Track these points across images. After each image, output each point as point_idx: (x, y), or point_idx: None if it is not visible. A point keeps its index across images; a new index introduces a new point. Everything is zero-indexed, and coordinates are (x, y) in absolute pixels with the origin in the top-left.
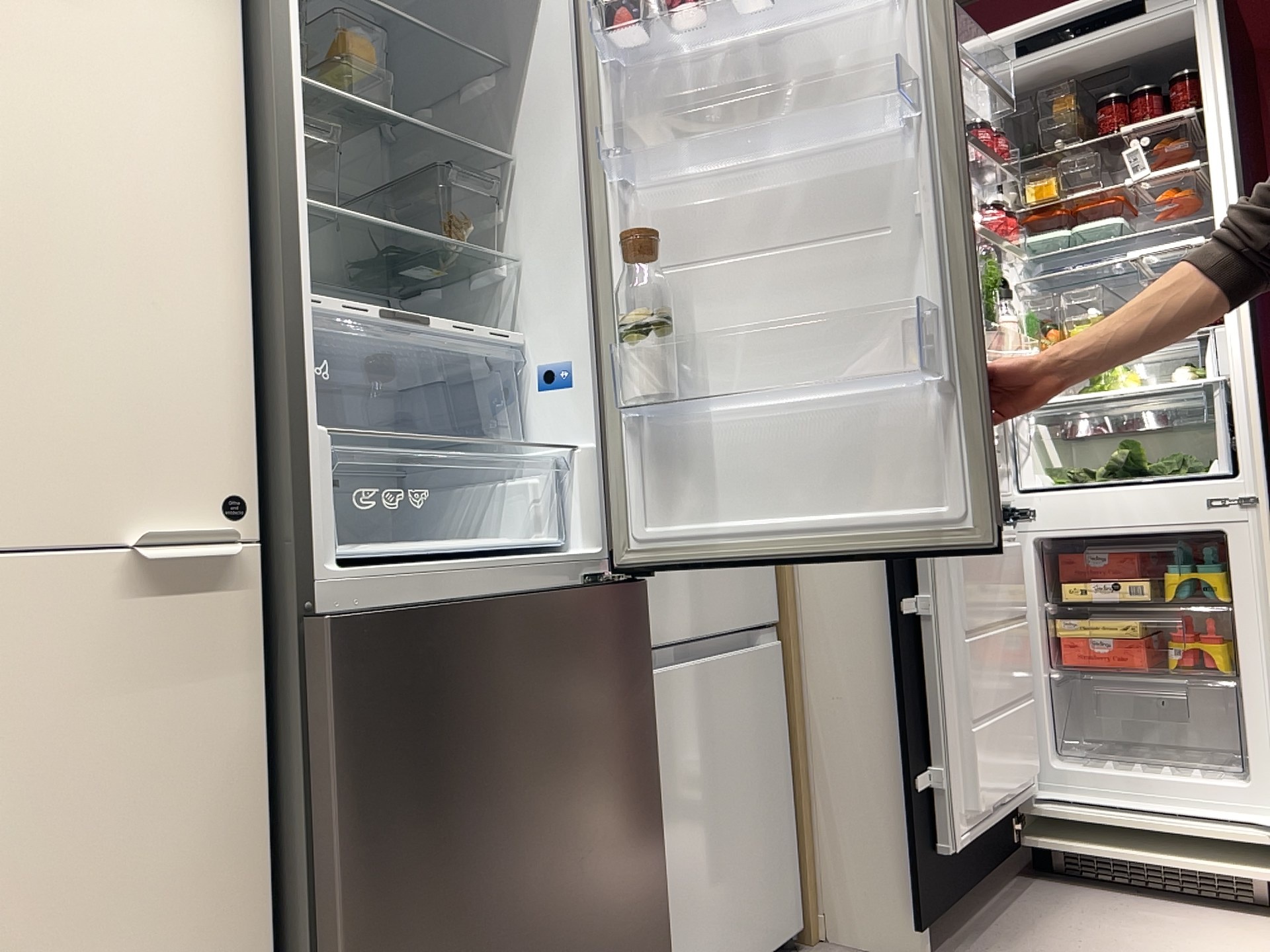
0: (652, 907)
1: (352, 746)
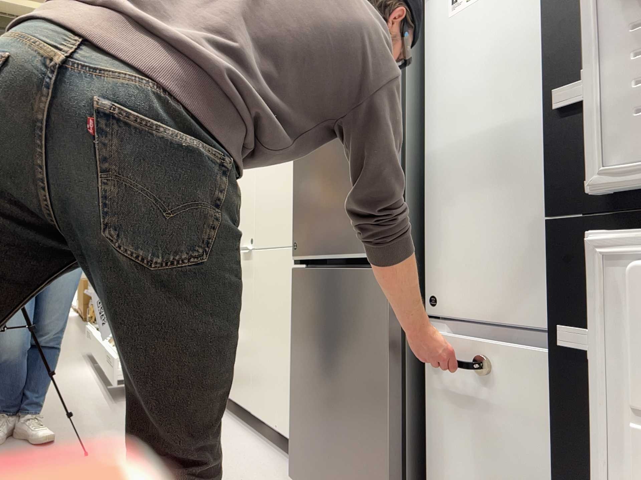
0: (386, 460)
1: (294, 310)
